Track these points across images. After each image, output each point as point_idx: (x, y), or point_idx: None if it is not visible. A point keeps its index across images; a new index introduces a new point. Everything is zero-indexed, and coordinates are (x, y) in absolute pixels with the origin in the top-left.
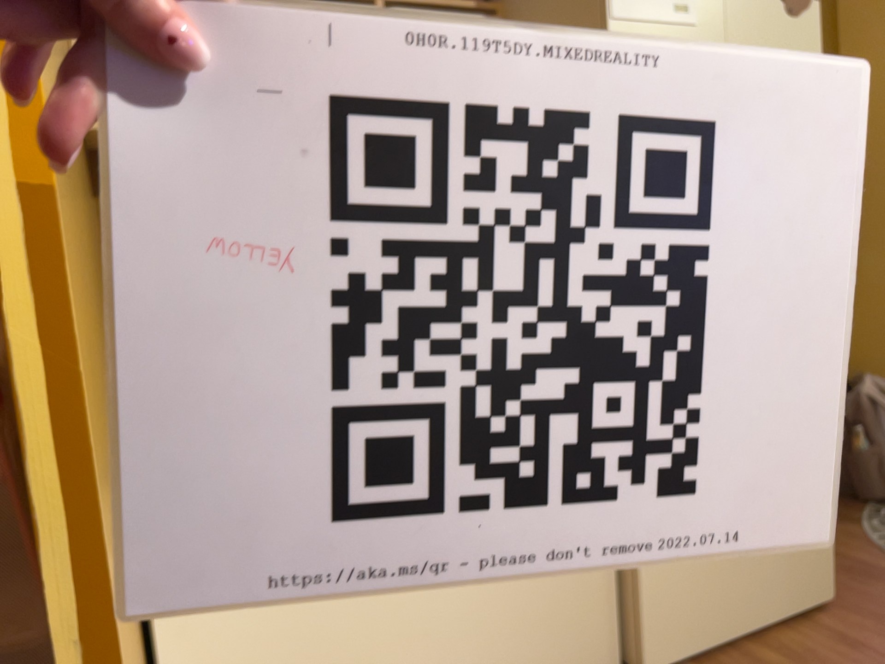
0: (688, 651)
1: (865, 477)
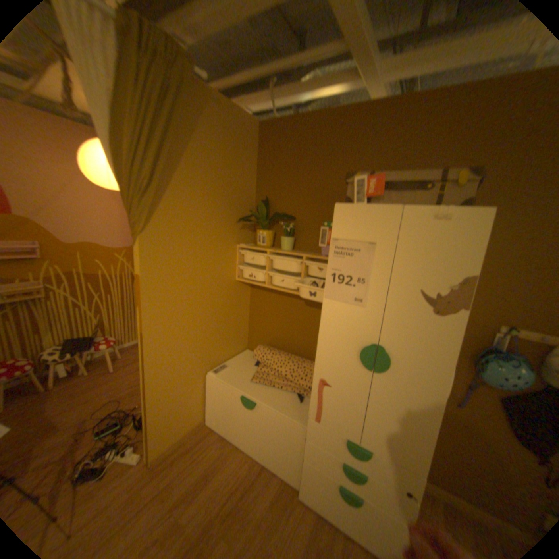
0: (315, 509)
1: None
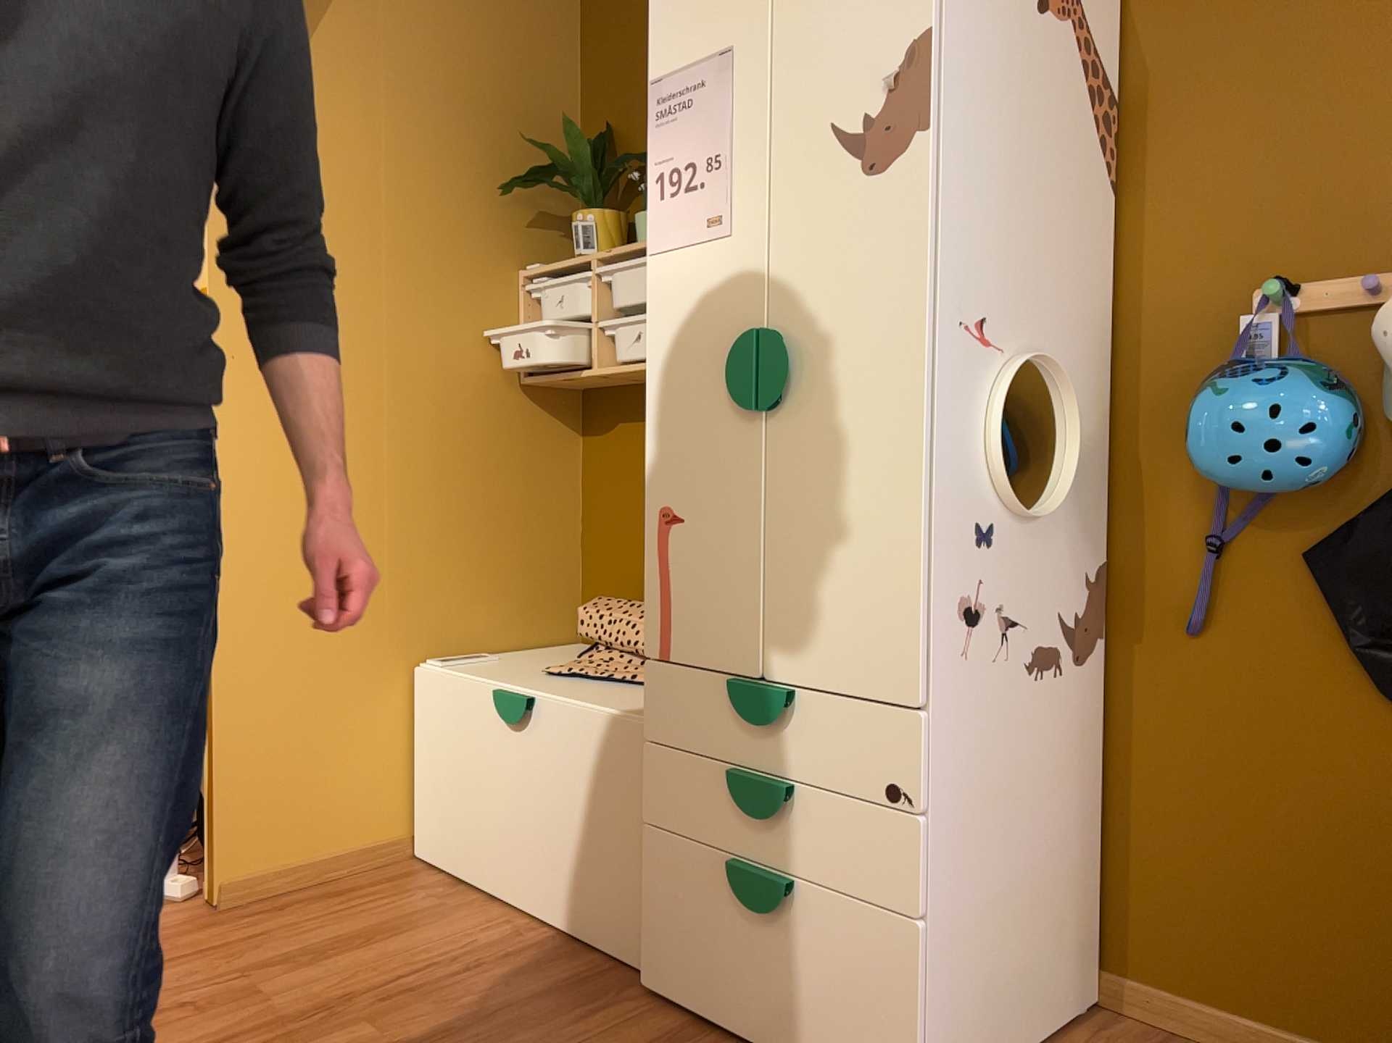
0: (683, 998)
1: None
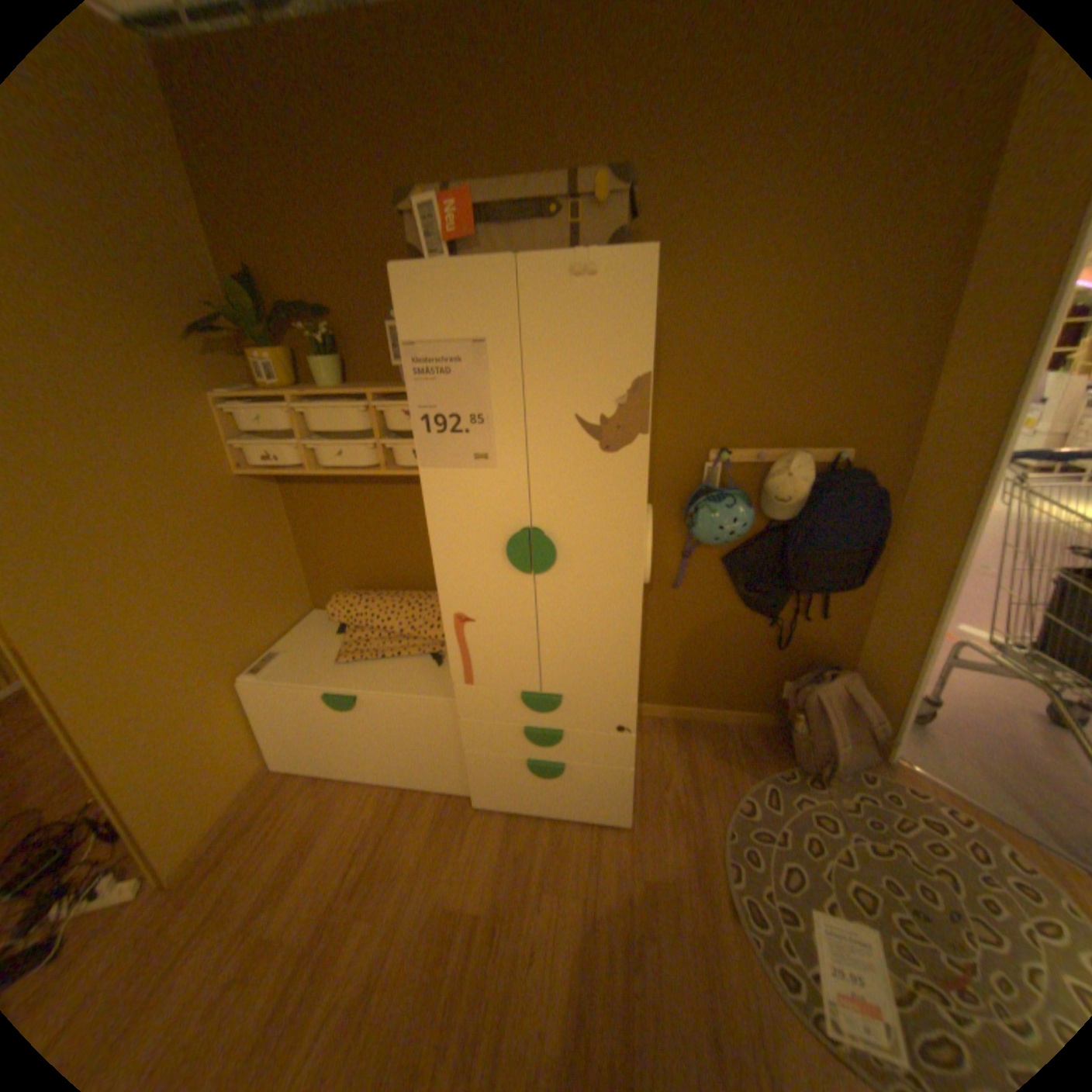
0: (500, 808)
1: (797, 751)
